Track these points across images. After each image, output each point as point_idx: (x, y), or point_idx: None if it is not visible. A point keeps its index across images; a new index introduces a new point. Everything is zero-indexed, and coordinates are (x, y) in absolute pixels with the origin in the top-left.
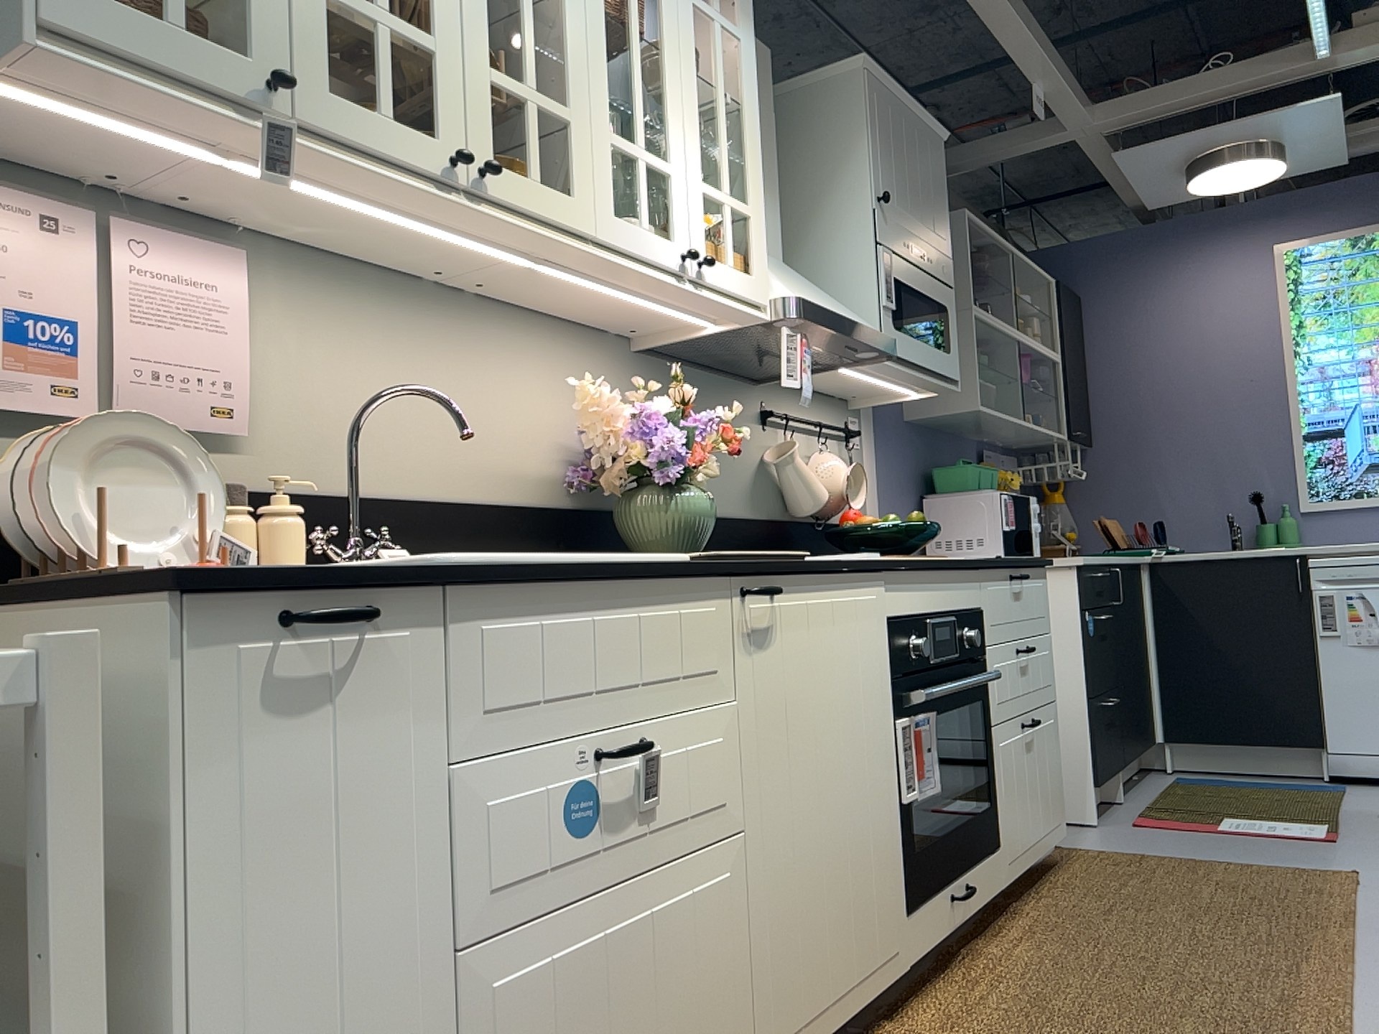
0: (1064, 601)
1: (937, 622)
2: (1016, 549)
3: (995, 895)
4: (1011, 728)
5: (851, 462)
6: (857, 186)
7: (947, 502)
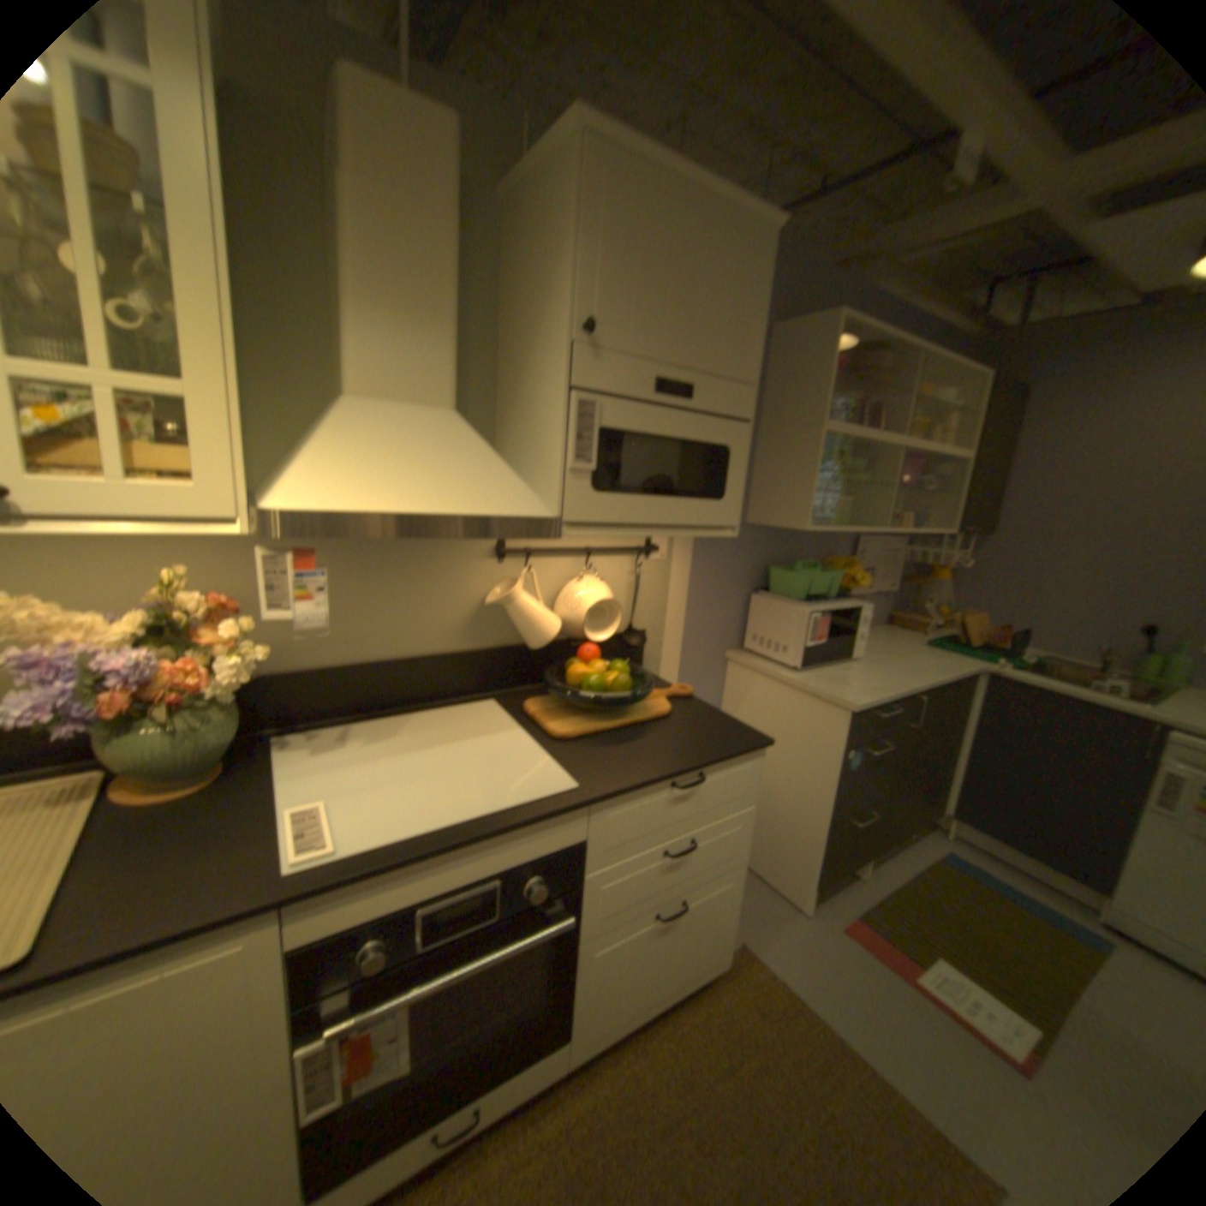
0: (833, 734)
1: (451, 897)
2: (820, 658)
3: (545, 1086)
4: (626, 929)
5: (634, 577)
6: (562, 304)
7: (768, 601)
